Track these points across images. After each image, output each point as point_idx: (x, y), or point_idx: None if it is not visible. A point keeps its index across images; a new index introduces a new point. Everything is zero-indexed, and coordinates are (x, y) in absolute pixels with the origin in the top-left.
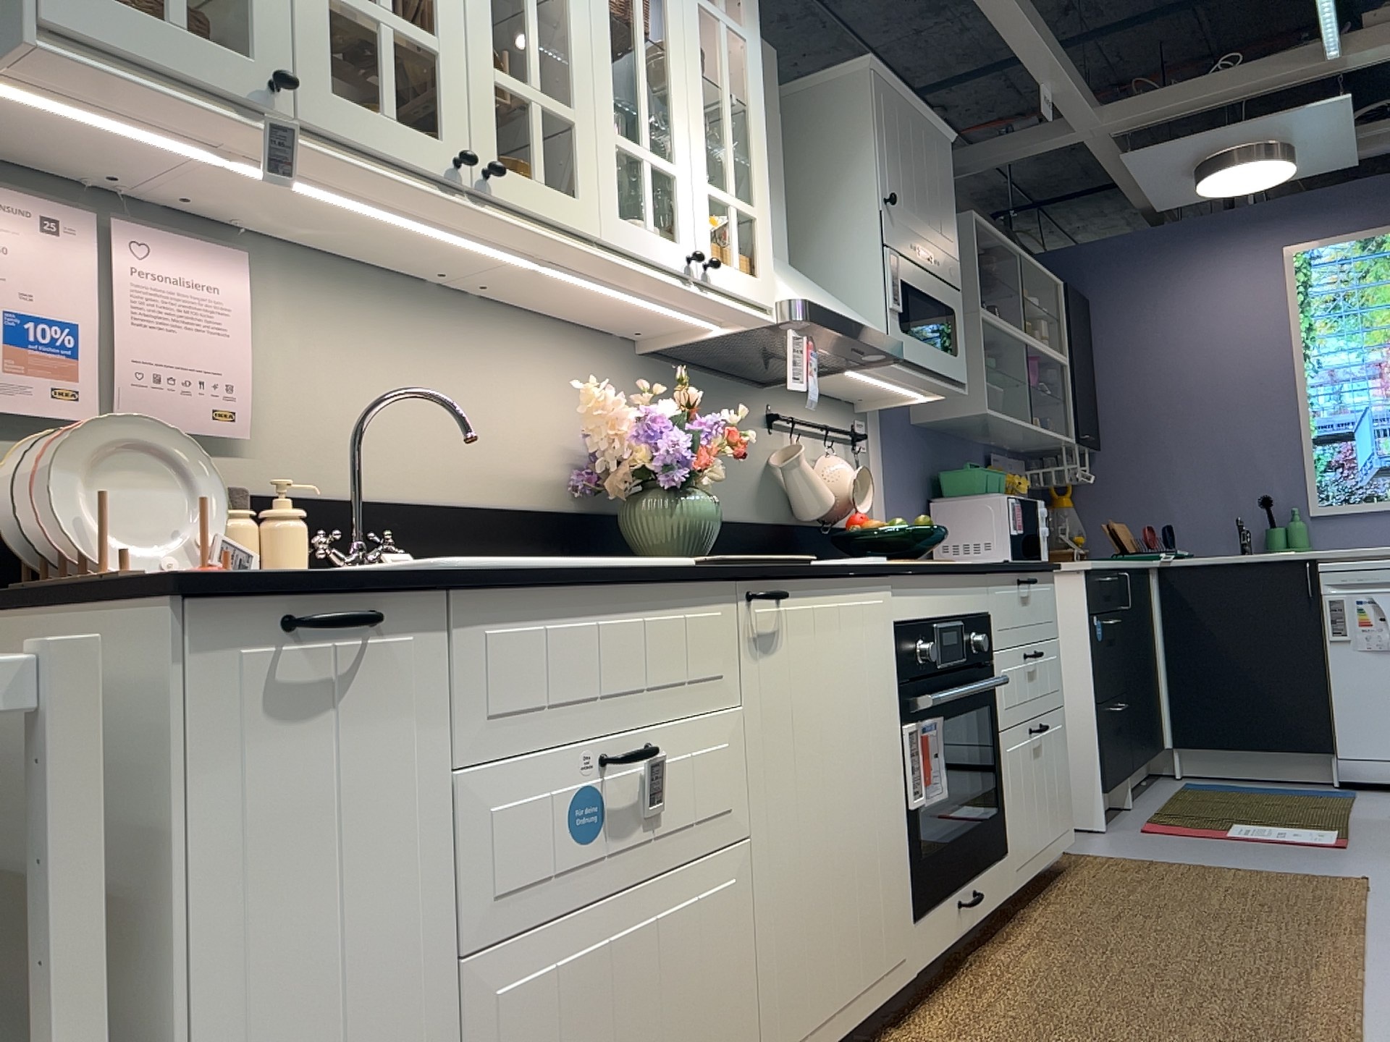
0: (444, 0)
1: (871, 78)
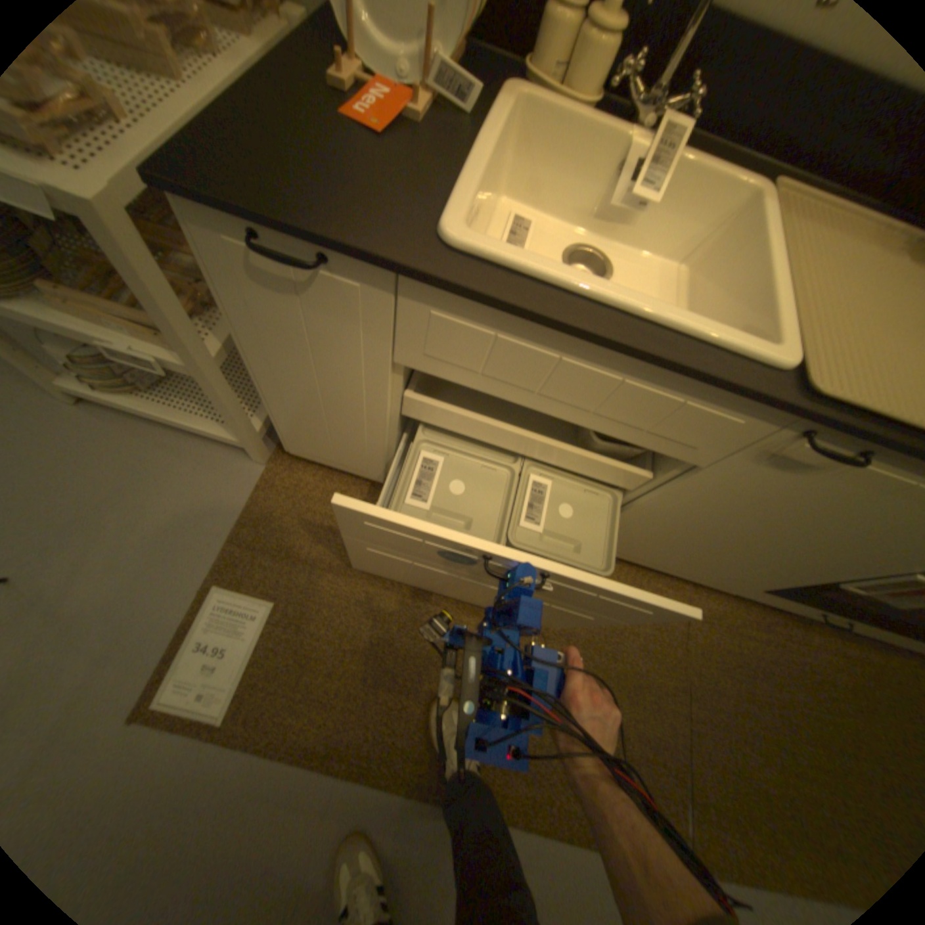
0: None
1: None
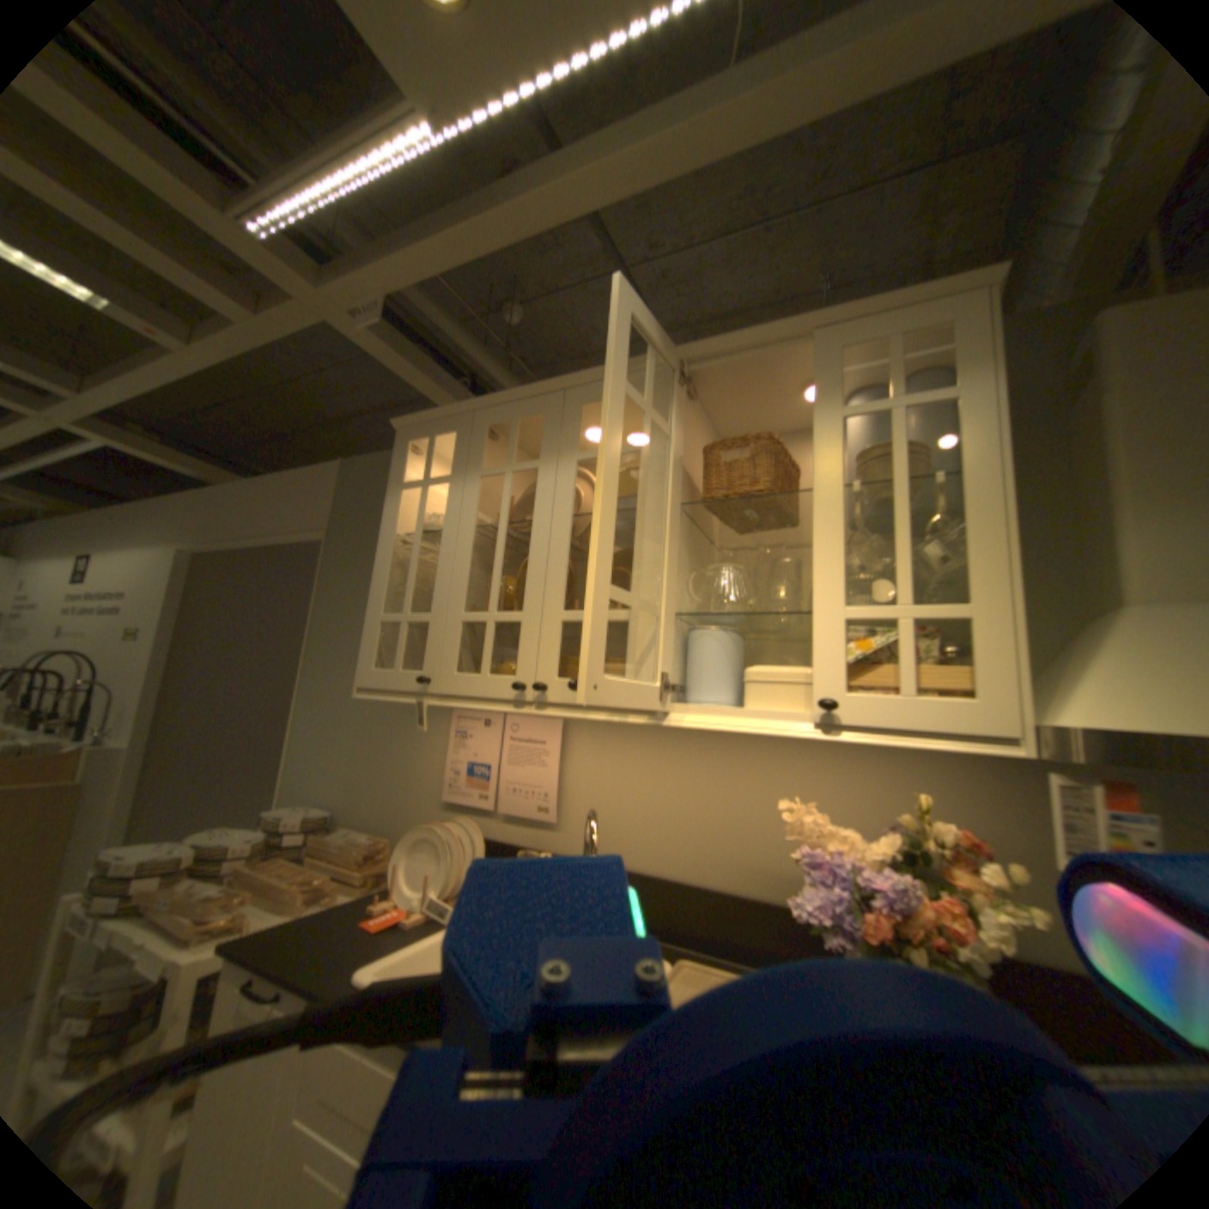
0: (533, 584)
1: None
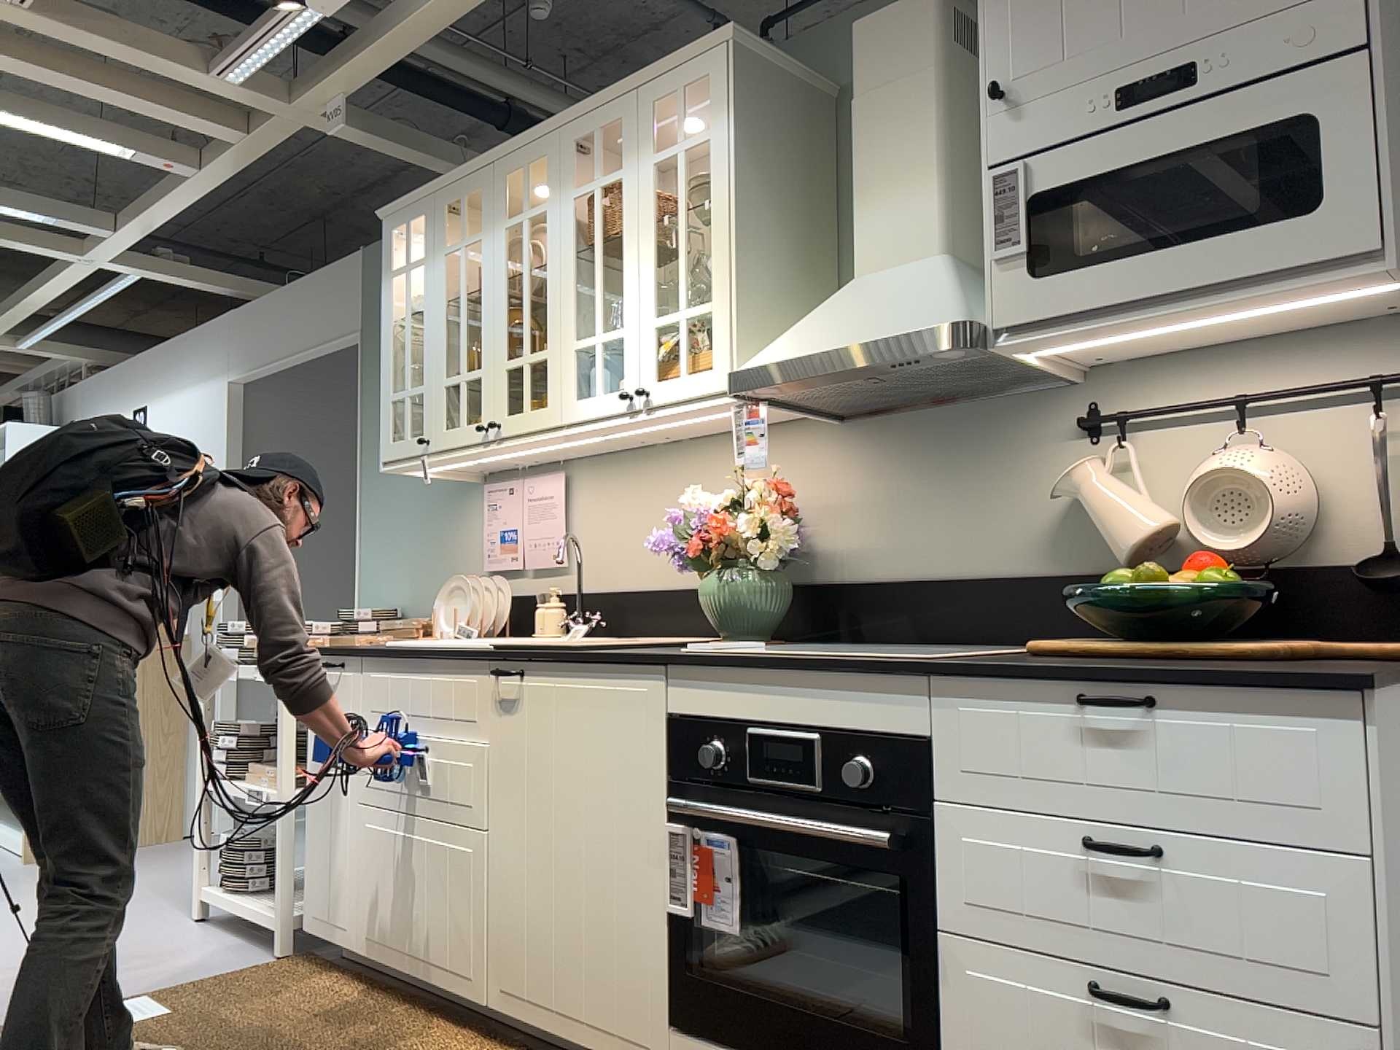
0: (484, 344)
1: None
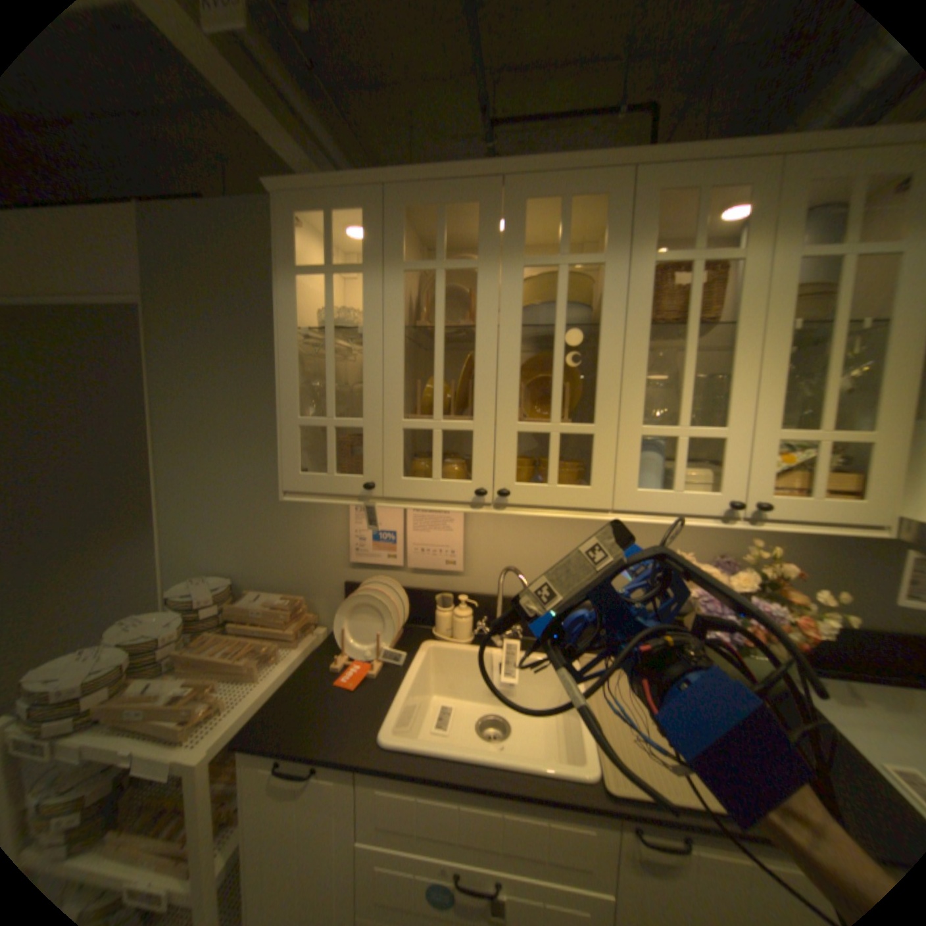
0: (481, 396)
1: None
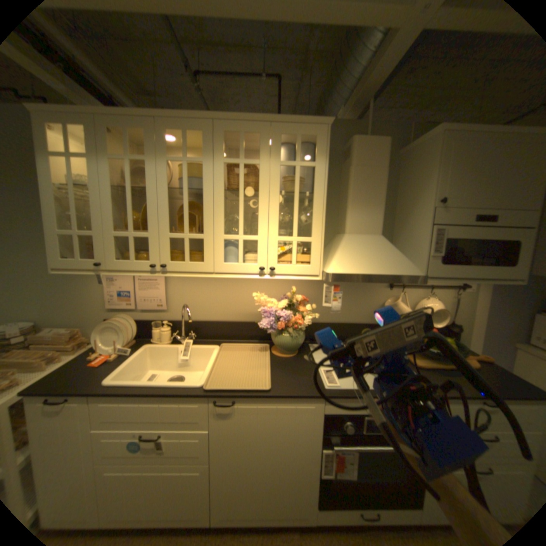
0: (151, 221)
1: (442, 134)
